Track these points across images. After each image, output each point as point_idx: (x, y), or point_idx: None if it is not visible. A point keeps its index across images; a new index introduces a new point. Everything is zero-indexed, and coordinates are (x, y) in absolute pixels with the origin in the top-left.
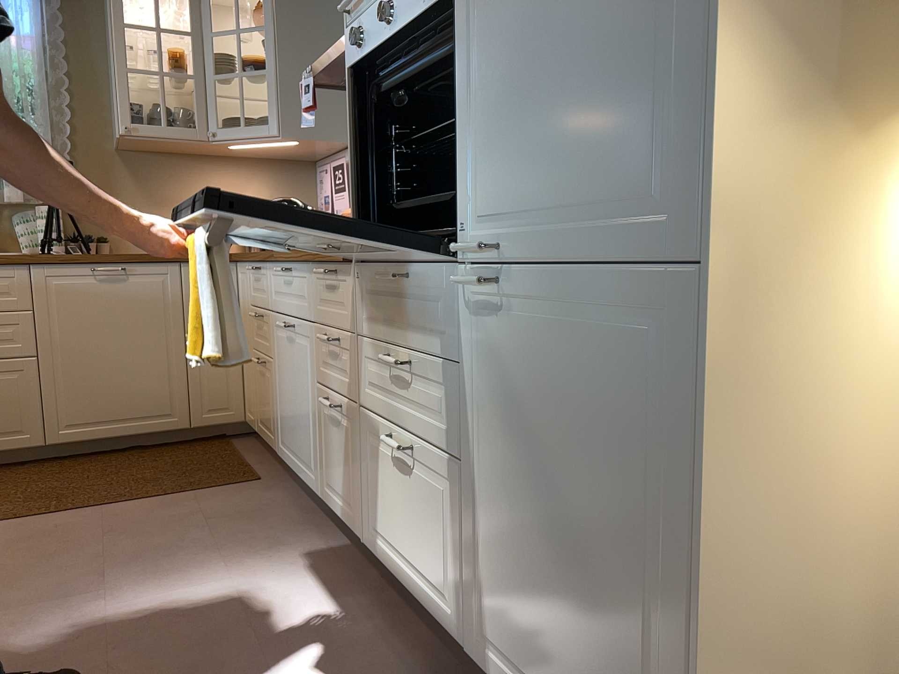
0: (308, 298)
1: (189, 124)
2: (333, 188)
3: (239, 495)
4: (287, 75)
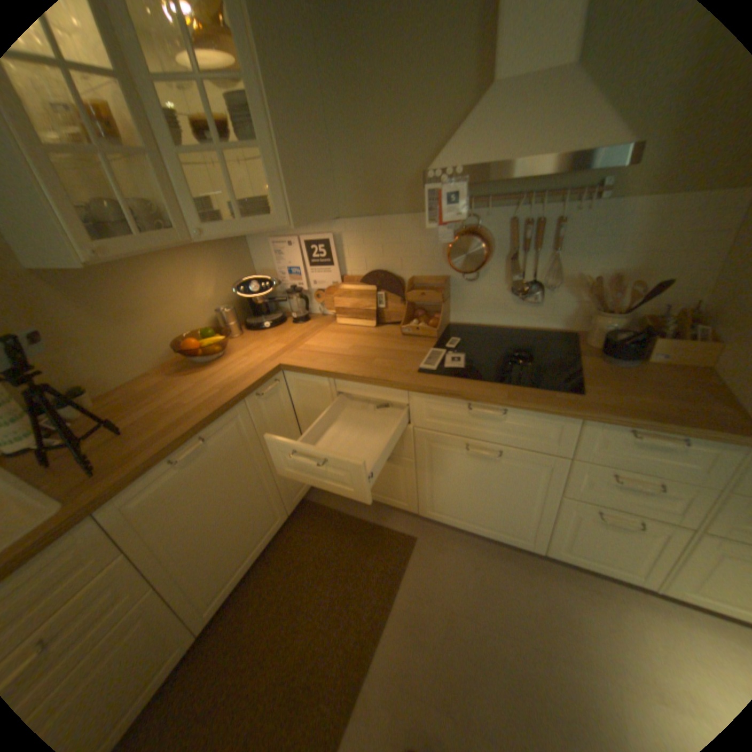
0: (559, 439)
1: (153, 221)
2: (305, 261)
3: (433, 567)
4: (282, 147)
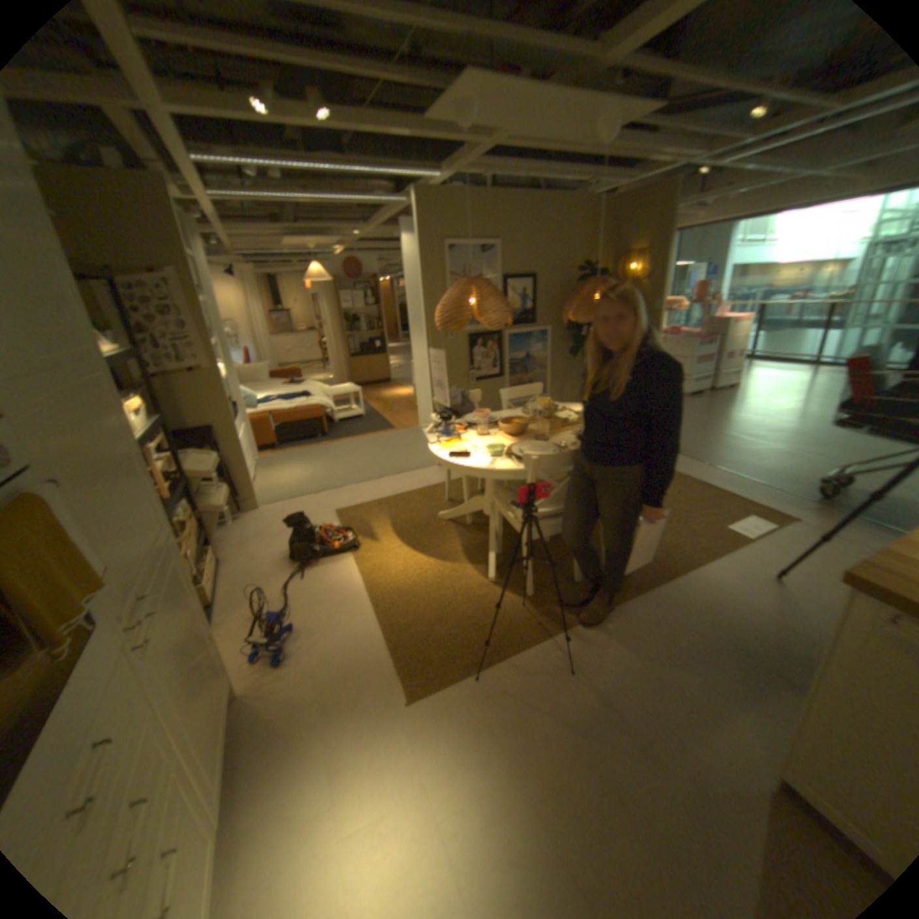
0: None
1: None
2: None
3: None
4: None
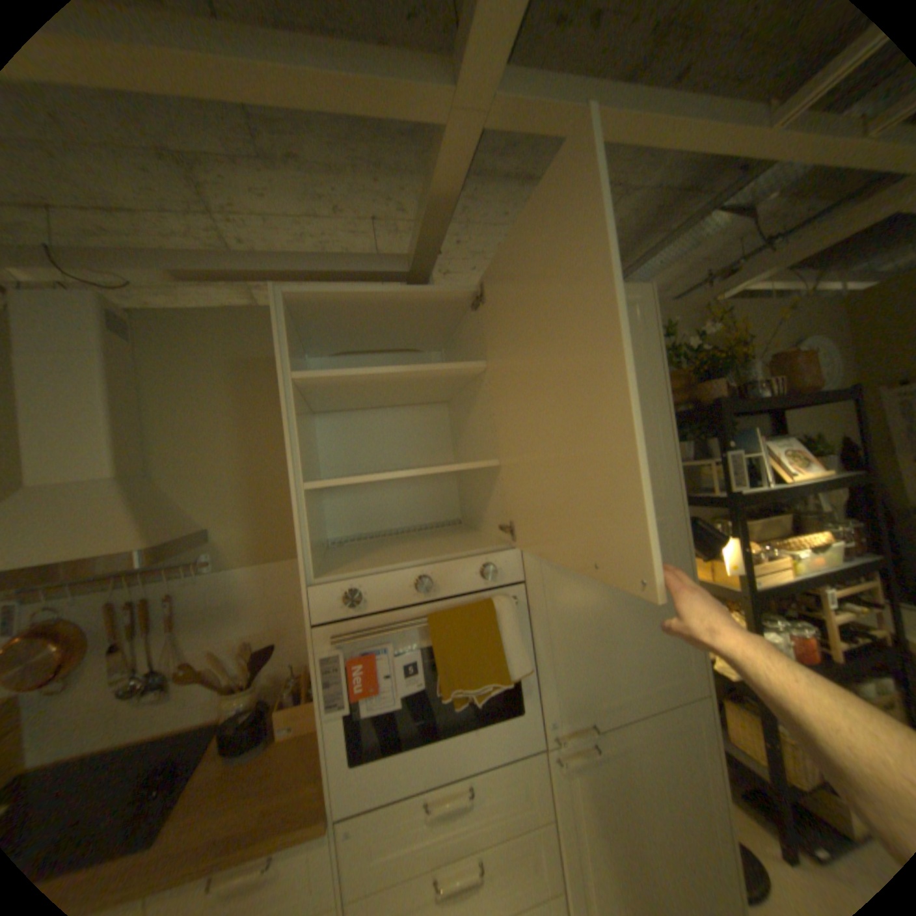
0: None
1: None
2: None
3: None
4: None
